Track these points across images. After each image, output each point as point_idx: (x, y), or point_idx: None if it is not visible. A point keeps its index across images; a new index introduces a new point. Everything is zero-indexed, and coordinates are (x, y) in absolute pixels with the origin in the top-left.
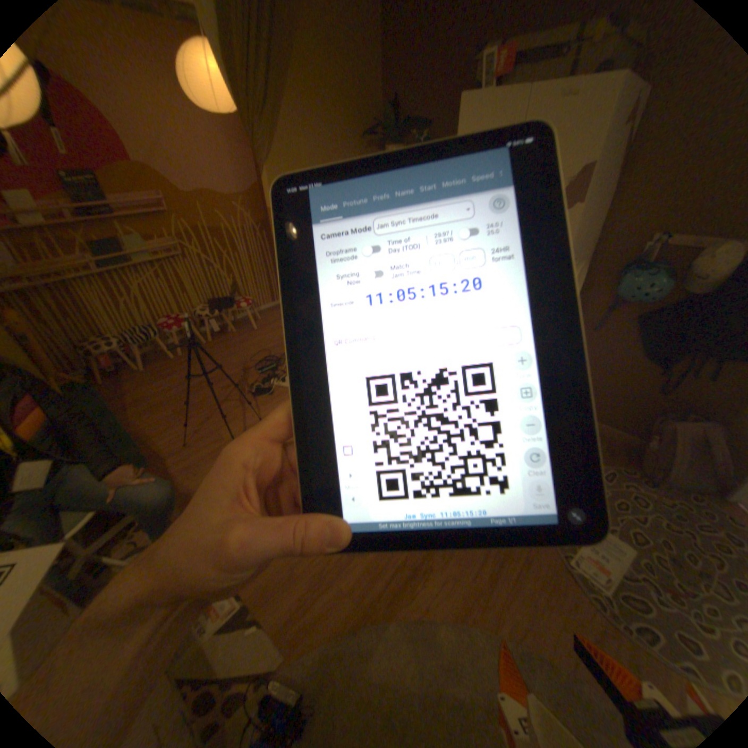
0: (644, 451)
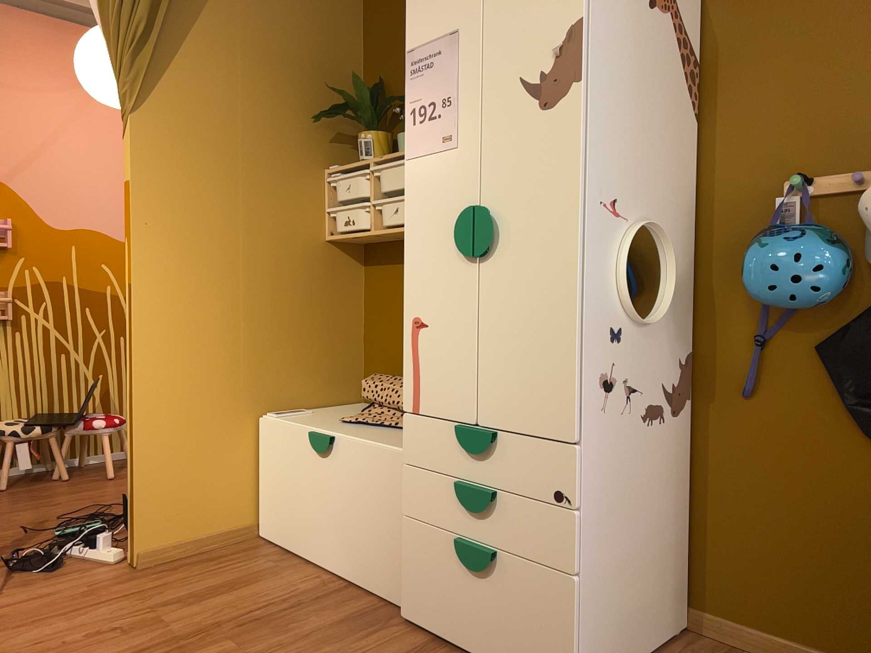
0: None
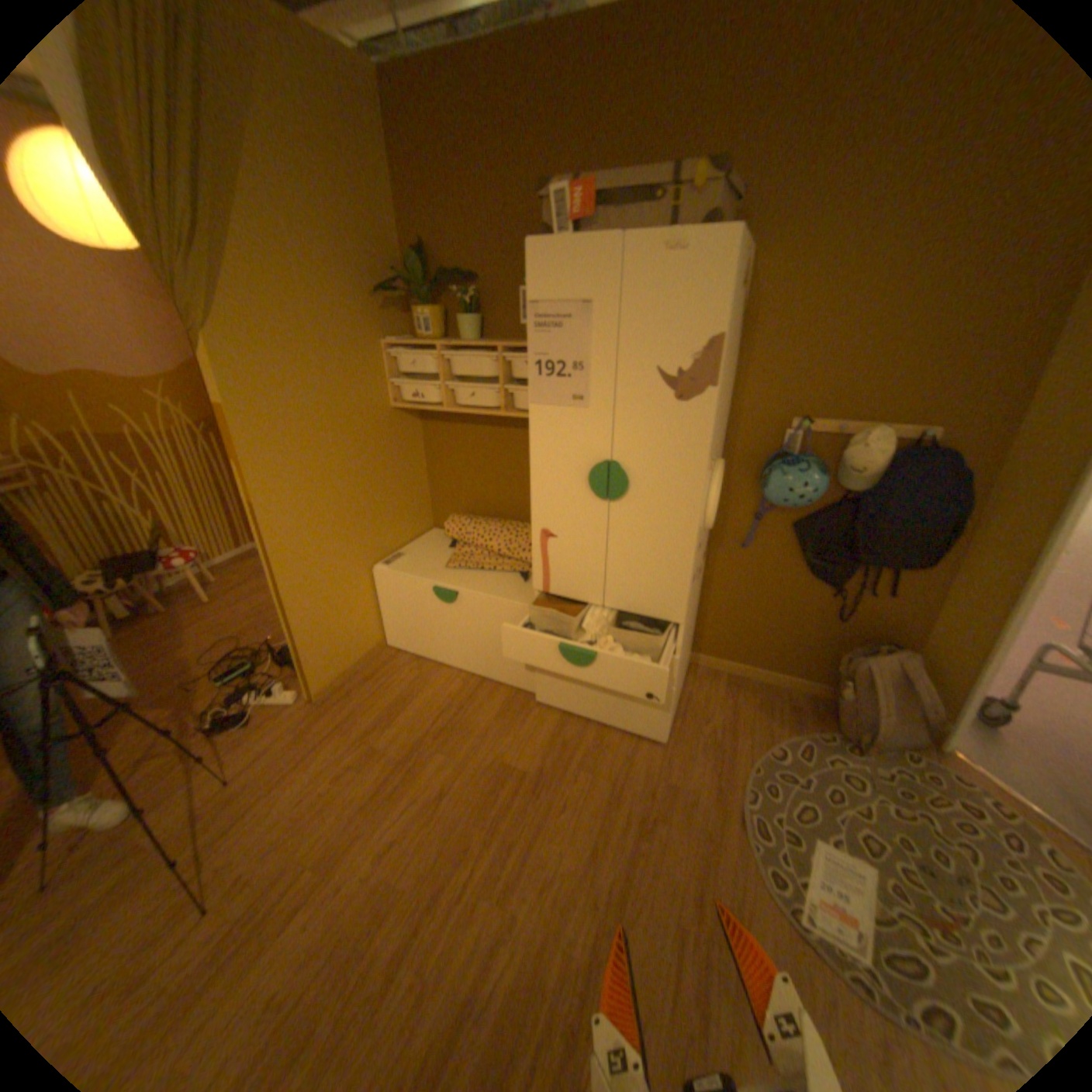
0: (837, 705)
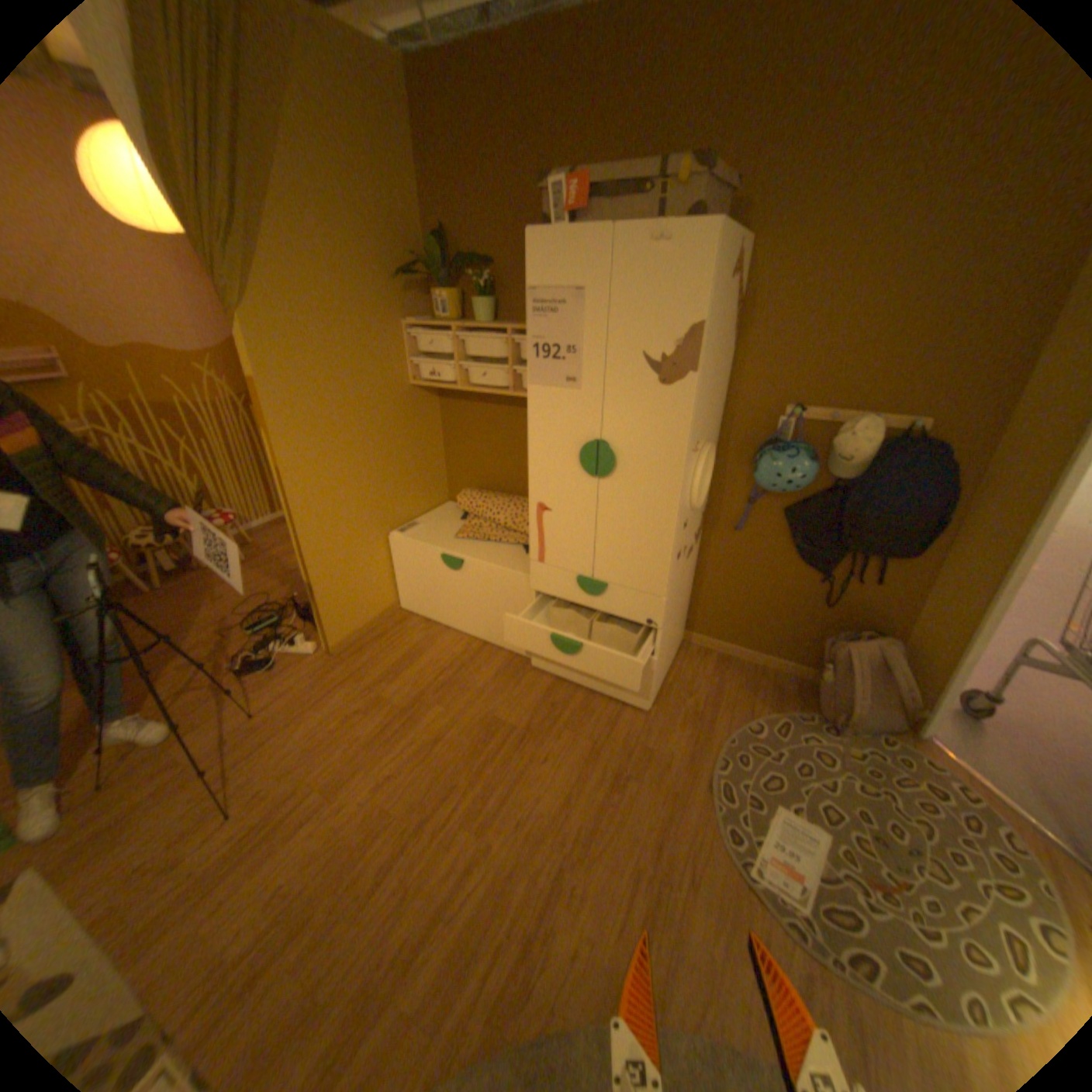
0: (818, 686)
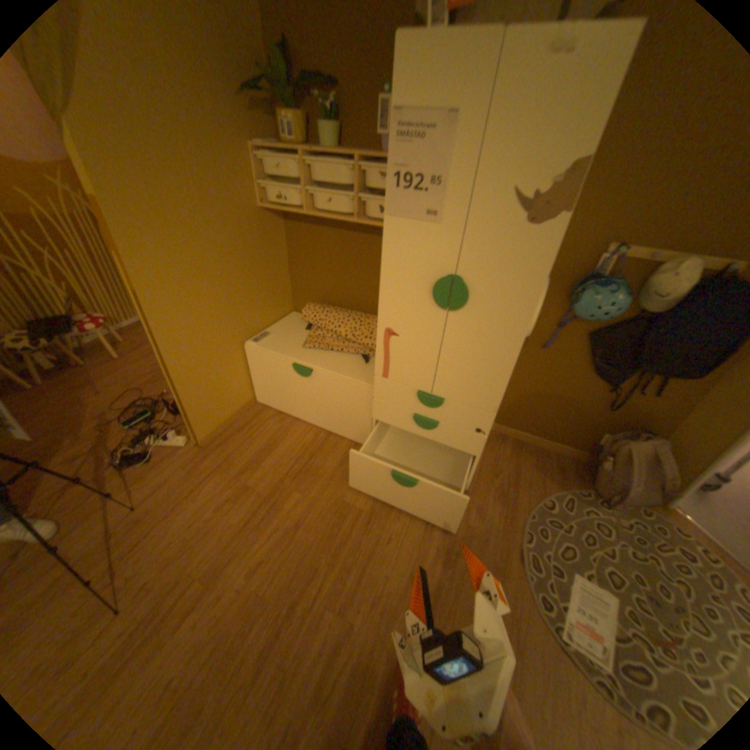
0: (596, 471)
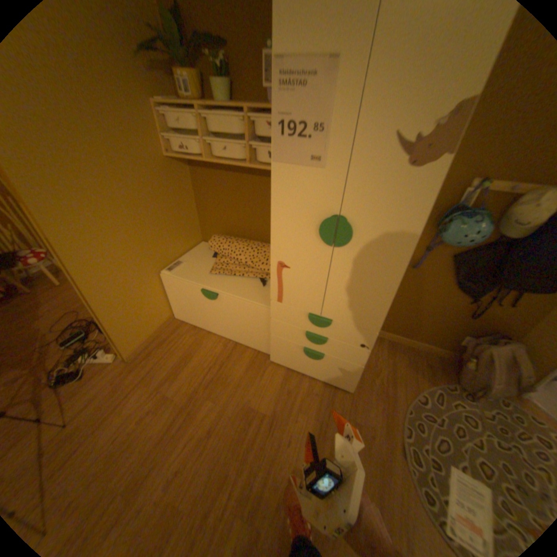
0: (461, 369)
